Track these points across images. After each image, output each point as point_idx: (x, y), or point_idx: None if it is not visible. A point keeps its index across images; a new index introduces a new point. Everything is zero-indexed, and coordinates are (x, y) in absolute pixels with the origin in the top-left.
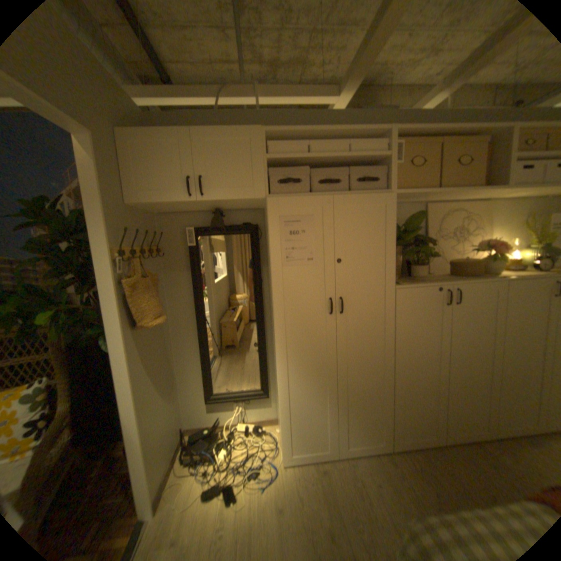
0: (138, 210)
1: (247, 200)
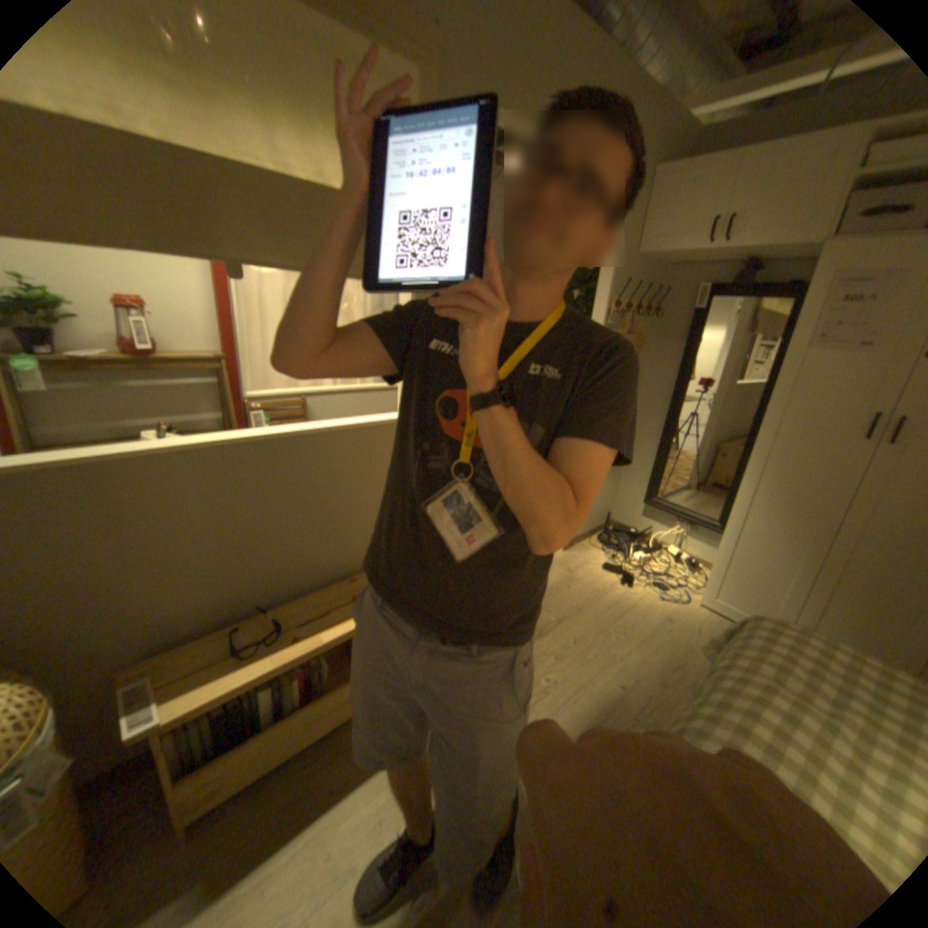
0: (652, 257)
1: (794, 242)
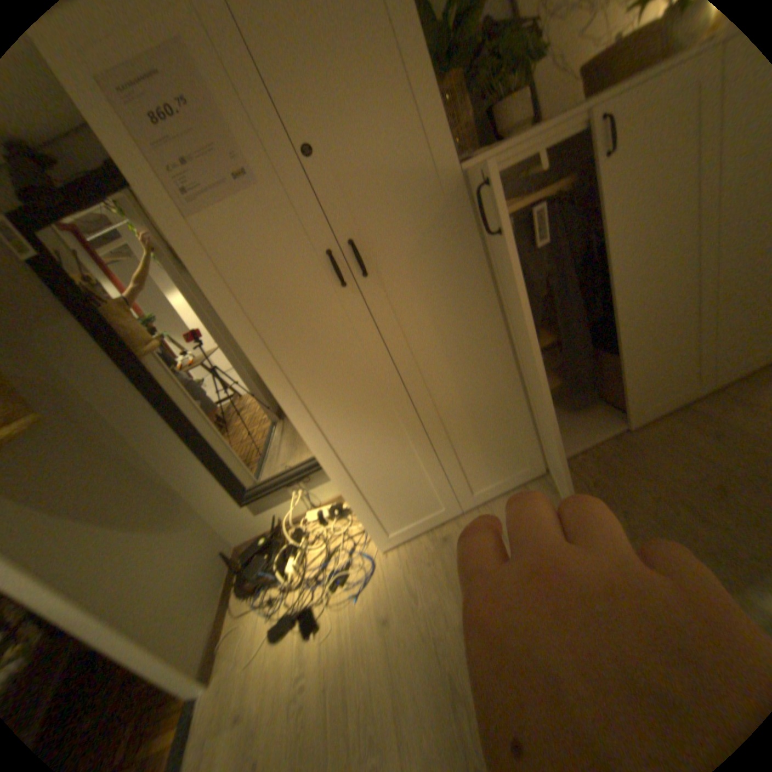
0: None
1: None
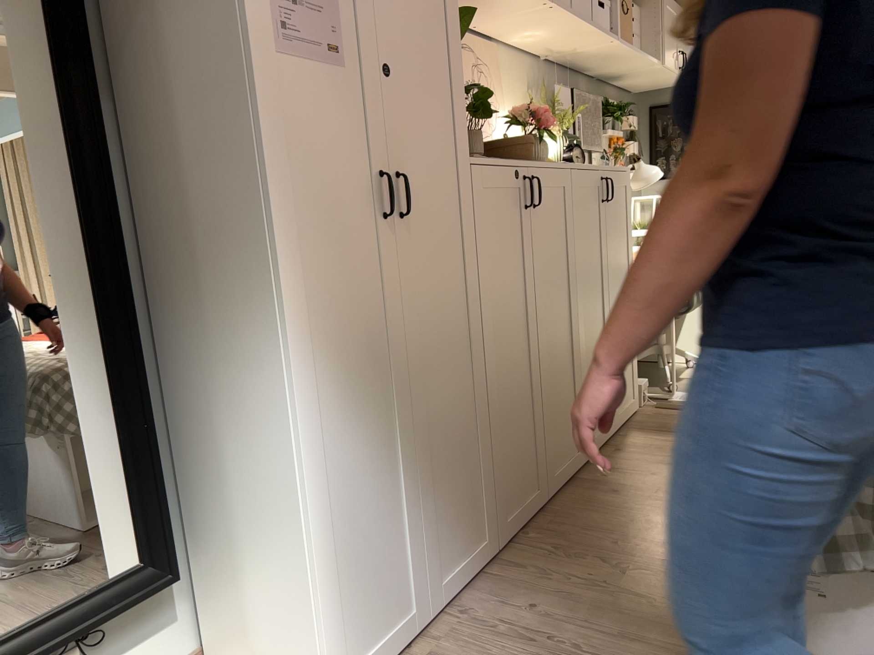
0: None
1: None
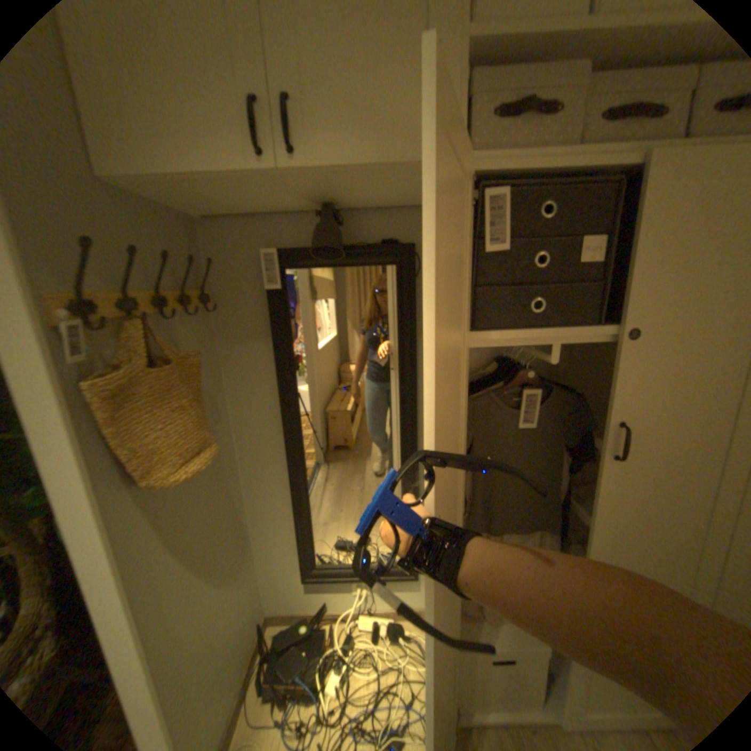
0: (146, 201)
1: (408, 165)
